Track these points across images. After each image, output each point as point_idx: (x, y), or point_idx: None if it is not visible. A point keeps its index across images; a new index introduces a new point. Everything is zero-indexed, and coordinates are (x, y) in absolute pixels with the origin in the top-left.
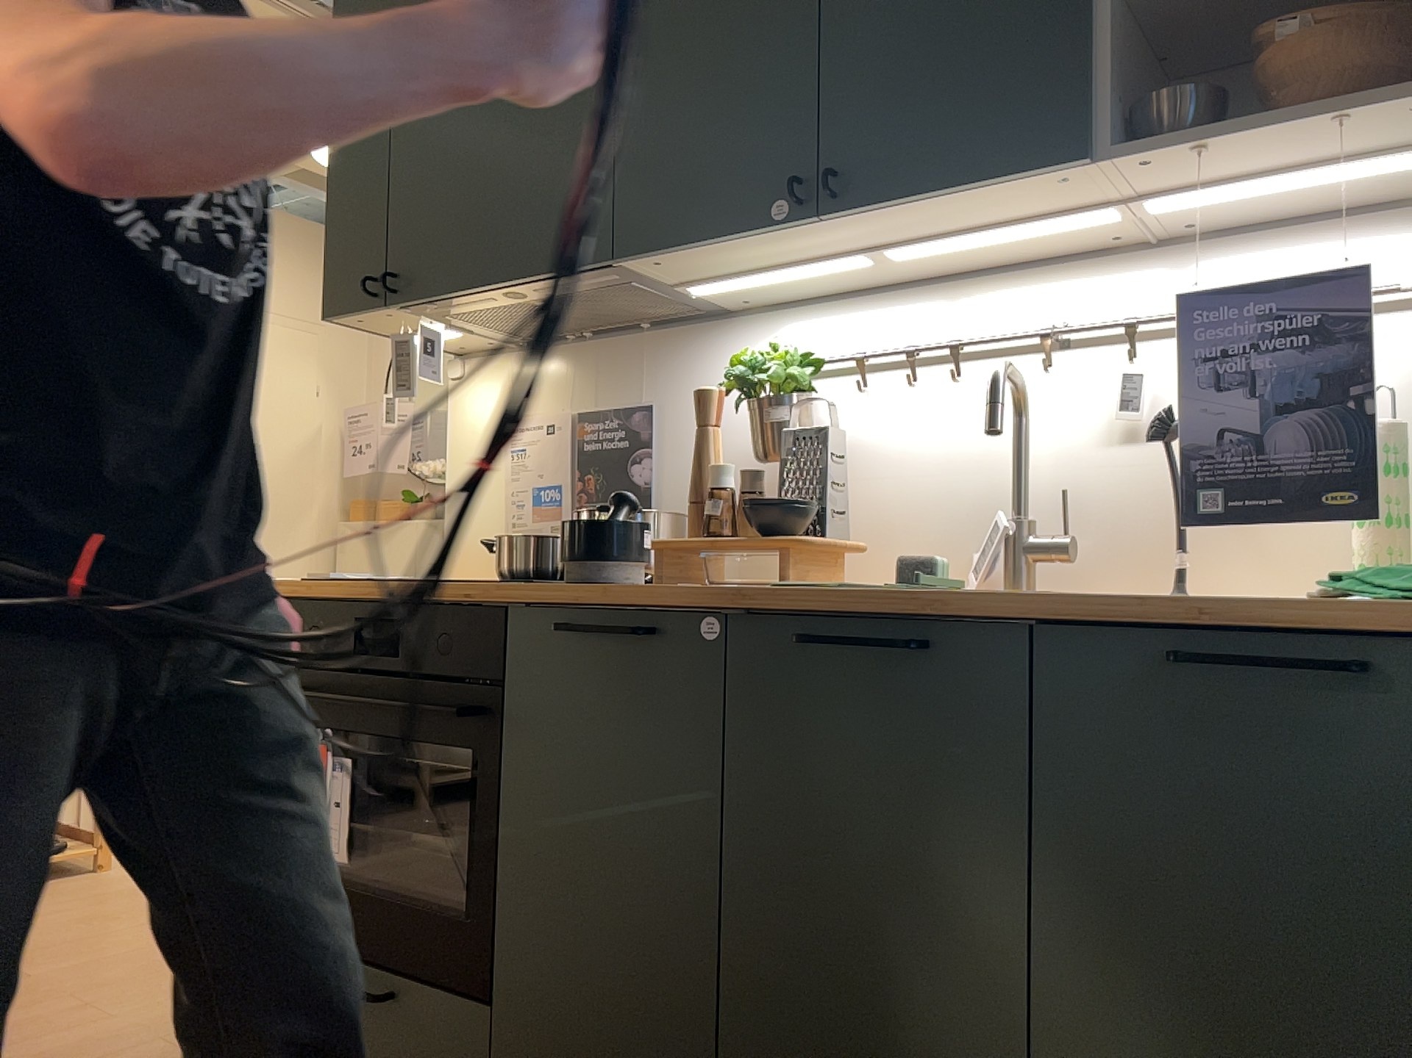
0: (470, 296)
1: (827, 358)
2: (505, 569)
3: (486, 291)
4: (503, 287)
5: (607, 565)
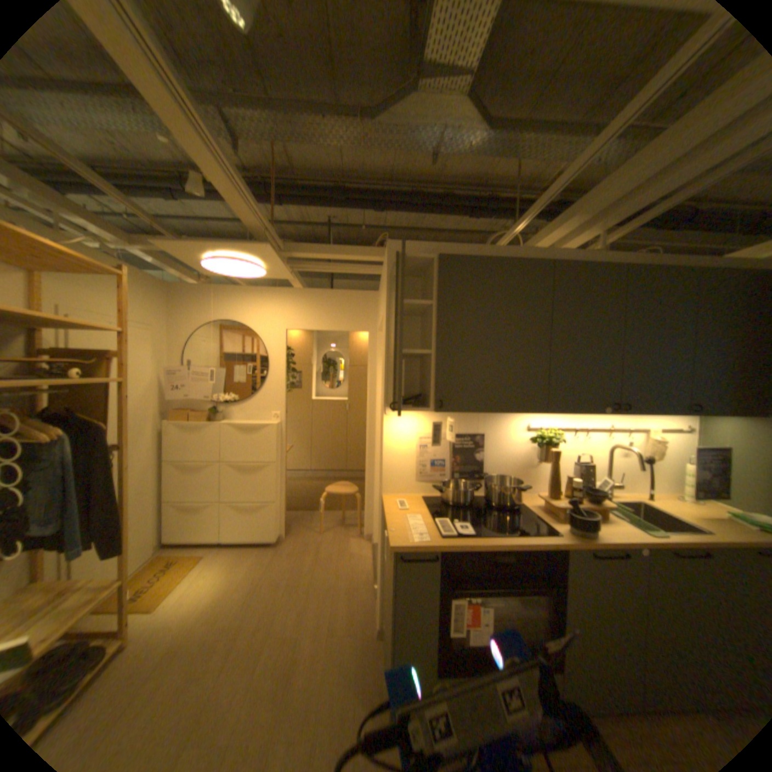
0: (473, 412)
1: (553, 429)
2: (458, 502)
3: (482, 412)
4: (491, 412)
5: (595, 530)
